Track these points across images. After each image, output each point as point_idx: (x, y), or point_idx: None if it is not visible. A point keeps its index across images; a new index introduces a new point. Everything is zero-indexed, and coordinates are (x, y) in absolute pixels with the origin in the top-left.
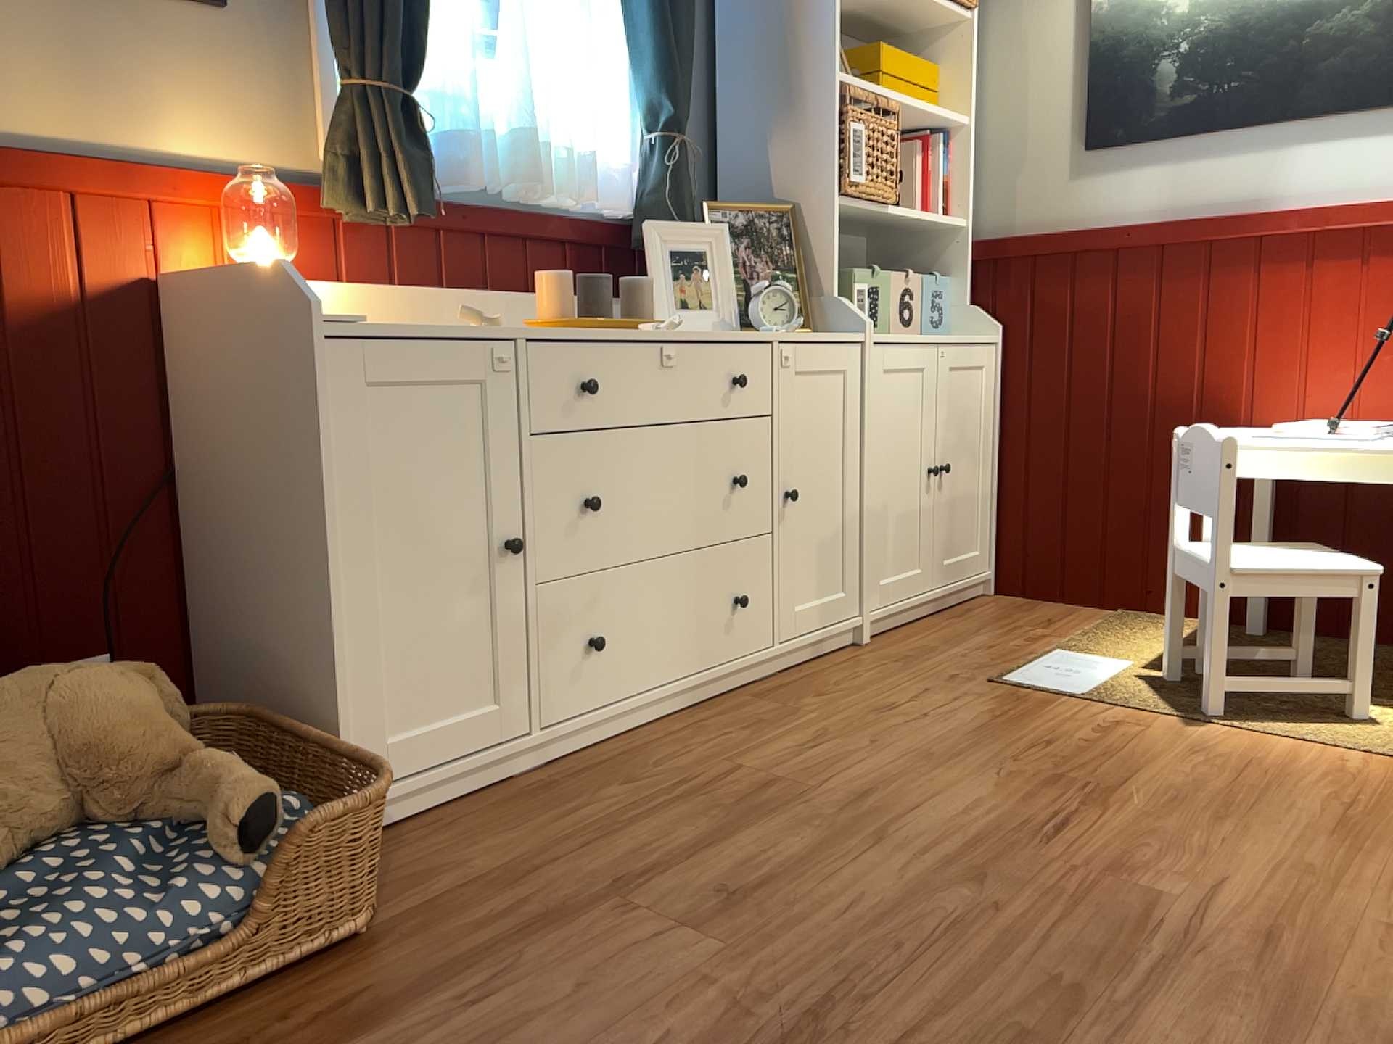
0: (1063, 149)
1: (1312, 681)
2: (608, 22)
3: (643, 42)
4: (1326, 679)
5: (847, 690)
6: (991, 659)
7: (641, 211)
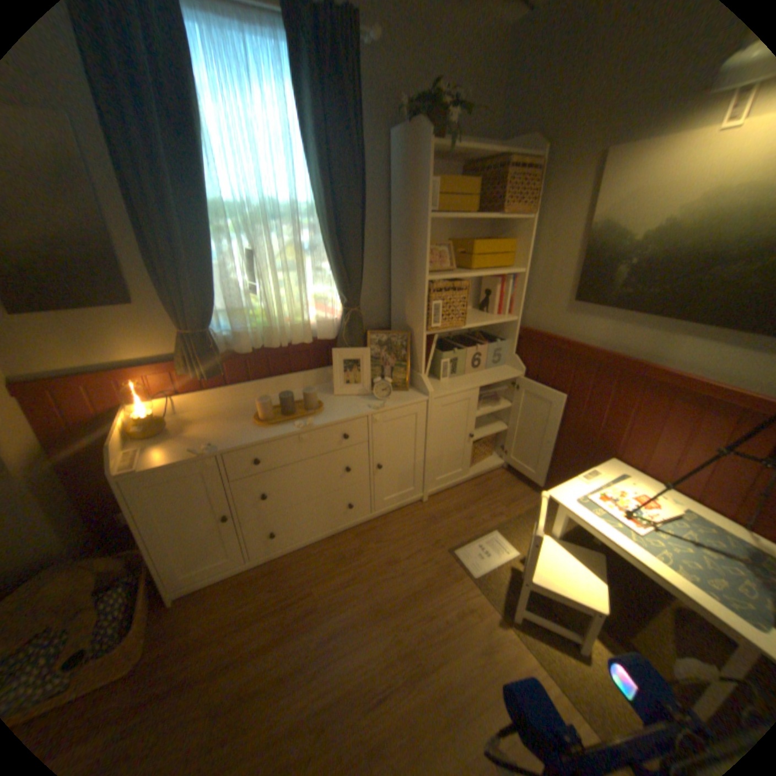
0: (567, 295)
1: (565, 634)
2: (321, 257)
3: (333, 269)
4: (573, 635)
5: (390, 541)
6: (463, 530)
7: (339, 336)
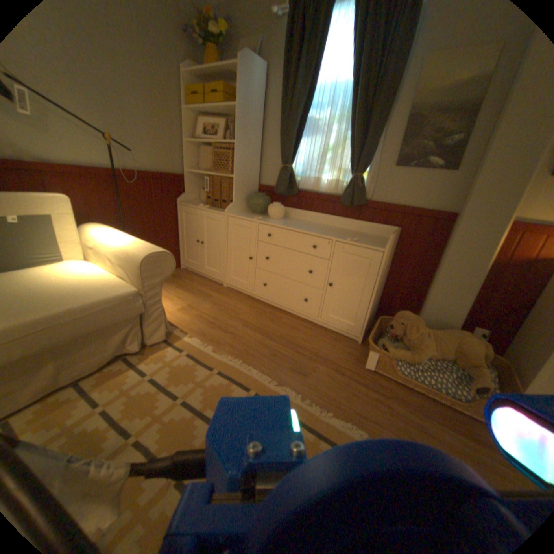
0: None
1: None
2: None
3: None
4: None
5: None
6: None
7: None
